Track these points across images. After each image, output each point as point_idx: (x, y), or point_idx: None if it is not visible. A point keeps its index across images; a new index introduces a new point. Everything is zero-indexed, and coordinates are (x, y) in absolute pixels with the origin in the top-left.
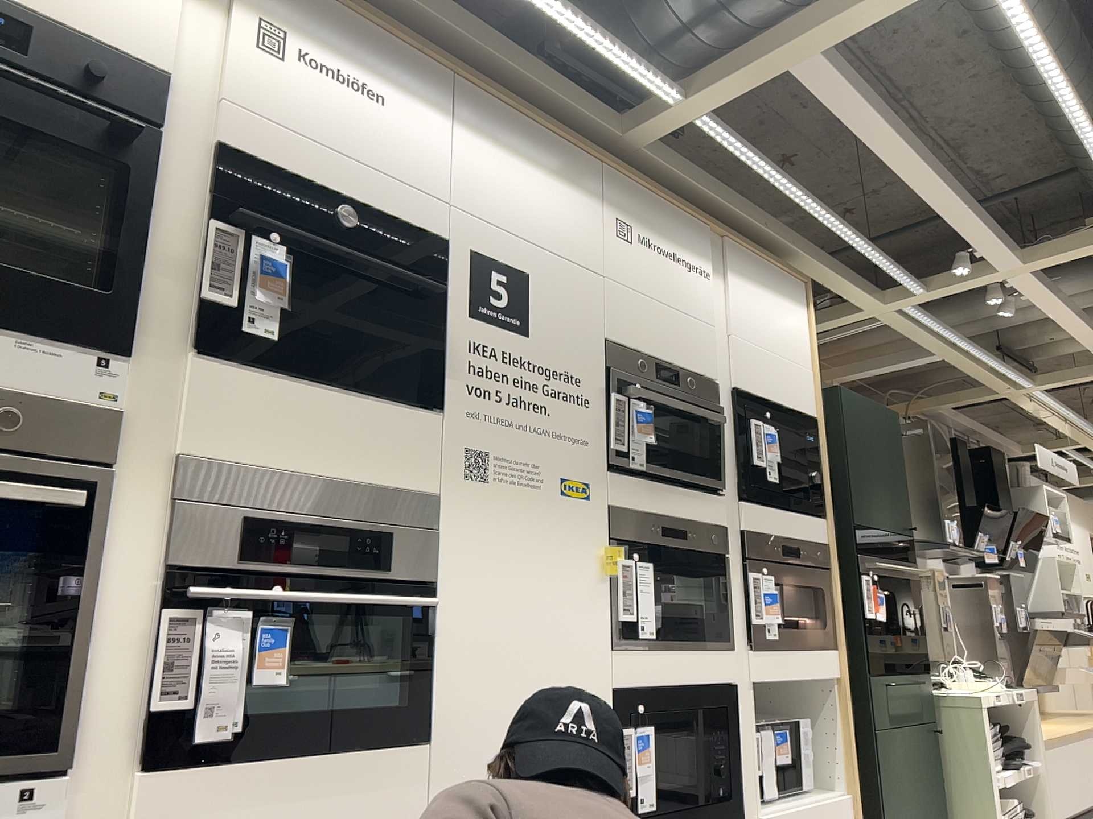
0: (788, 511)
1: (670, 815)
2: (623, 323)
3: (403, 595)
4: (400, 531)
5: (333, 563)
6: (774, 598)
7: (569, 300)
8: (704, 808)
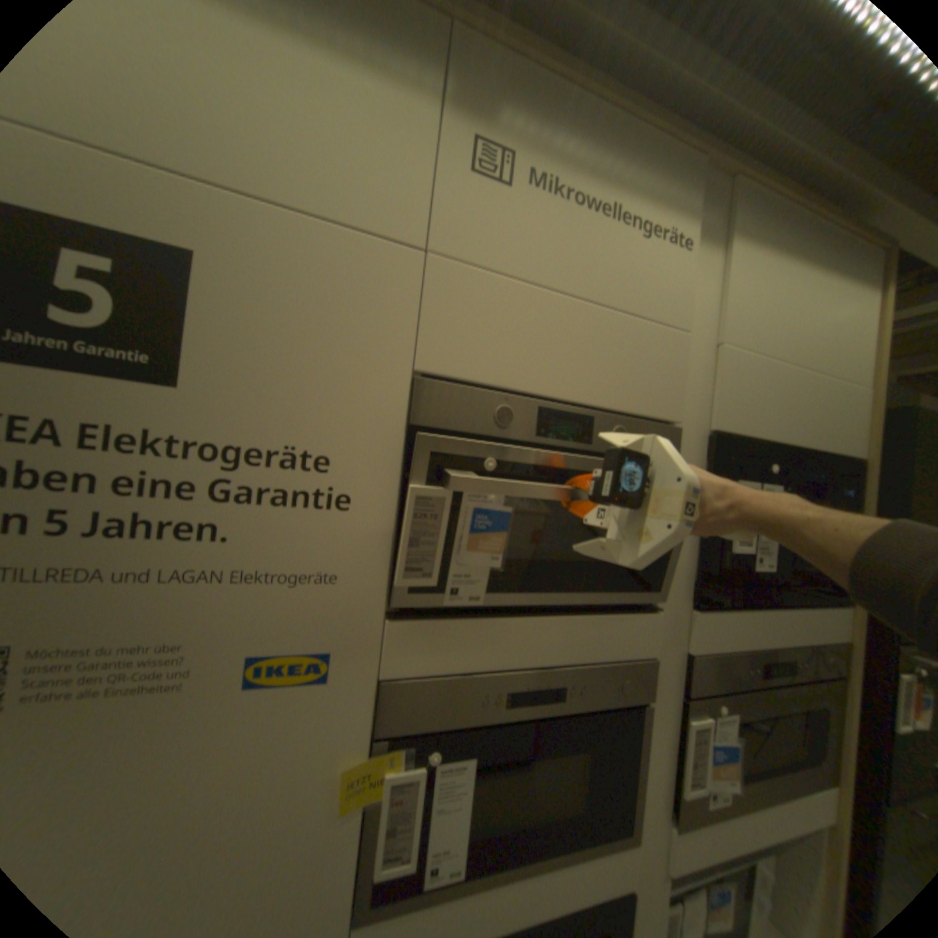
0: (789, 609)
1: None
2: (463, 341)
3: None
4: None
5: None
6: (734, 757)
7: (311, 306)
8: None
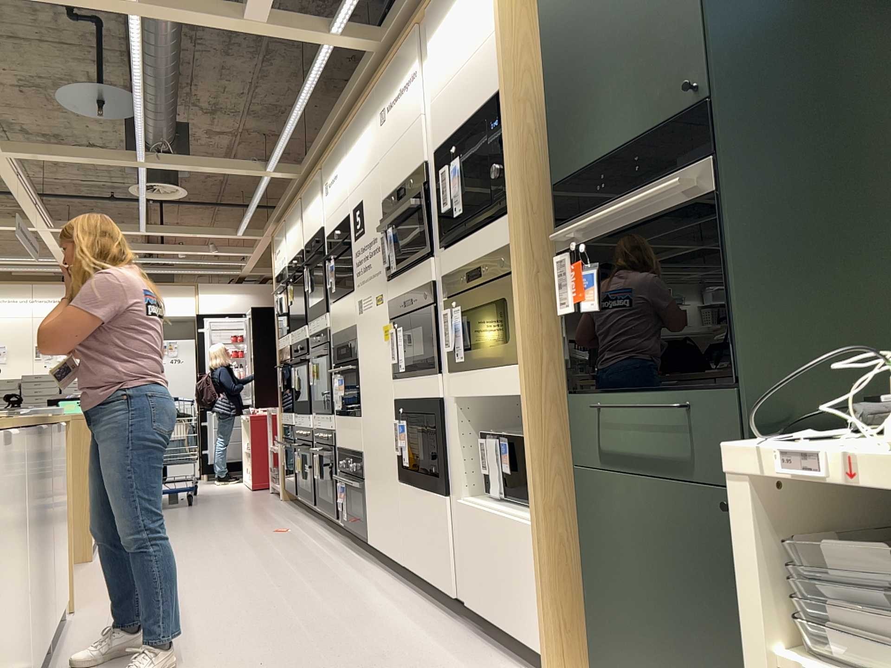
0: (478, 231)
1: (415, 473)
2: (385, 182)
3: (353, 364)
4: (350, 342)
5: (344, 357)
6: (456, 327)
7: (371, 197)
8: (428, 476)
